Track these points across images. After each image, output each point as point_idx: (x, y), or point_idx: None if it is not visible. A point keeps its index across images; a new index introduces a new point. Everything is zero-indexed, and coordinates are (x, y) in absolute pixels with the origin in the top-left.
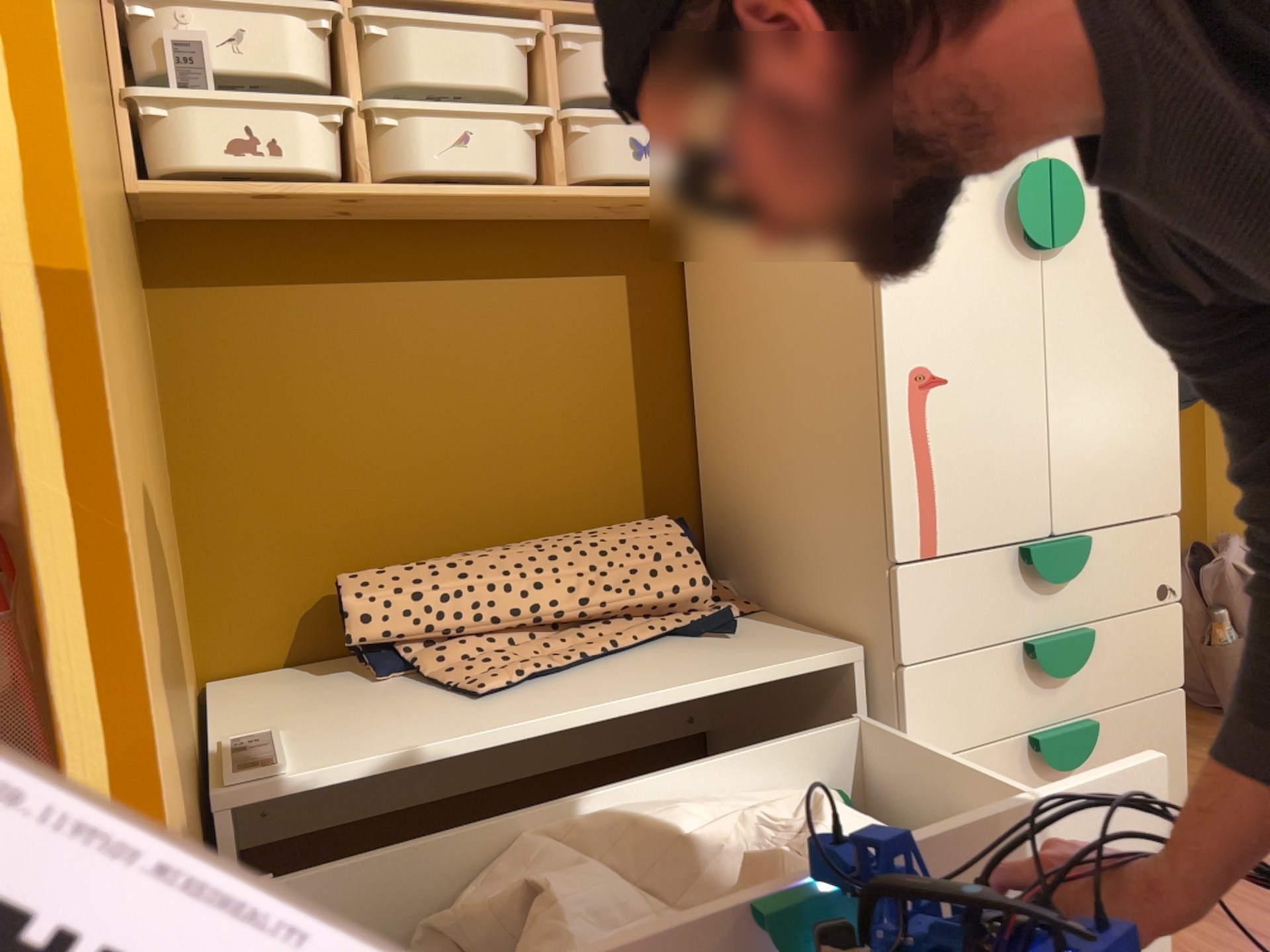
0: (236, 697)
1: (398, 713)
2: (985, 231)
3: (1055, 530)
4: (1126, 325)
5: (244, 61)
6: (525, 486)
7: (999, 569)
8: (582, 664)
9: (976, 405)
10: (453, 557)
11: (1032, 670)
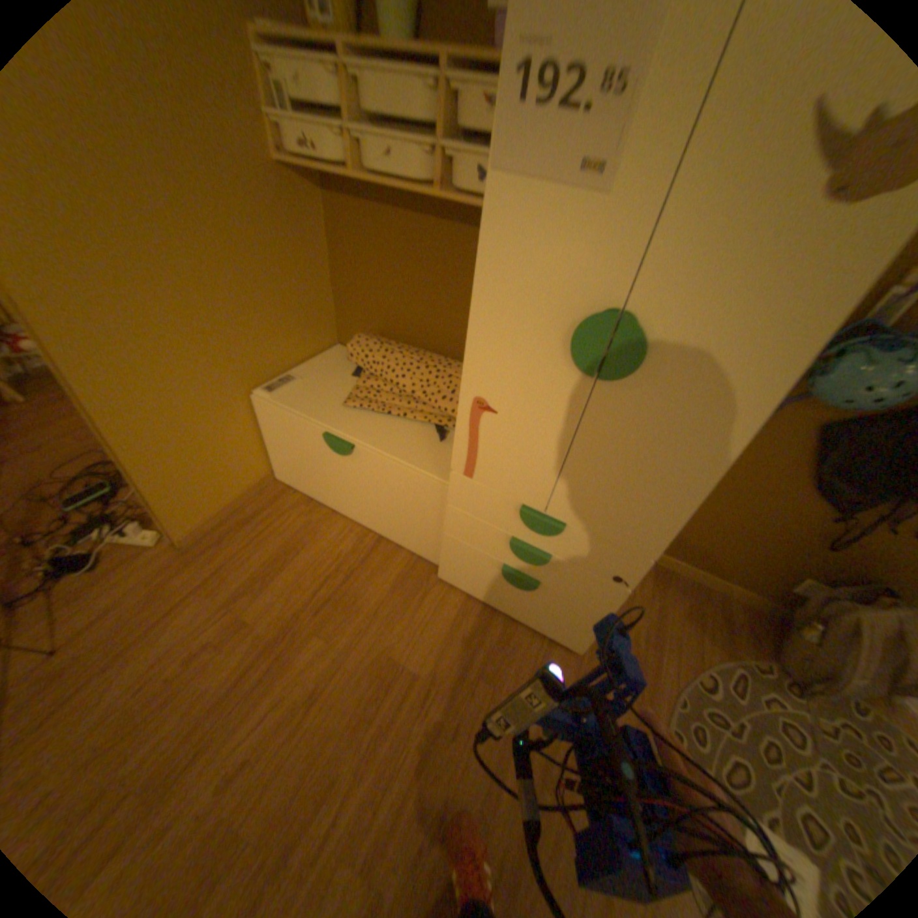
0: (328, 357)
1: (327, 395)
2: (549, 343)
3: (544, 510)
4: (660, 450)
5: (302, 94)
6: (444, 329)
7: (506, 502)
8: (388, 414)
9: (511, 432)
10: (395, 347)
11: (513, 545)
